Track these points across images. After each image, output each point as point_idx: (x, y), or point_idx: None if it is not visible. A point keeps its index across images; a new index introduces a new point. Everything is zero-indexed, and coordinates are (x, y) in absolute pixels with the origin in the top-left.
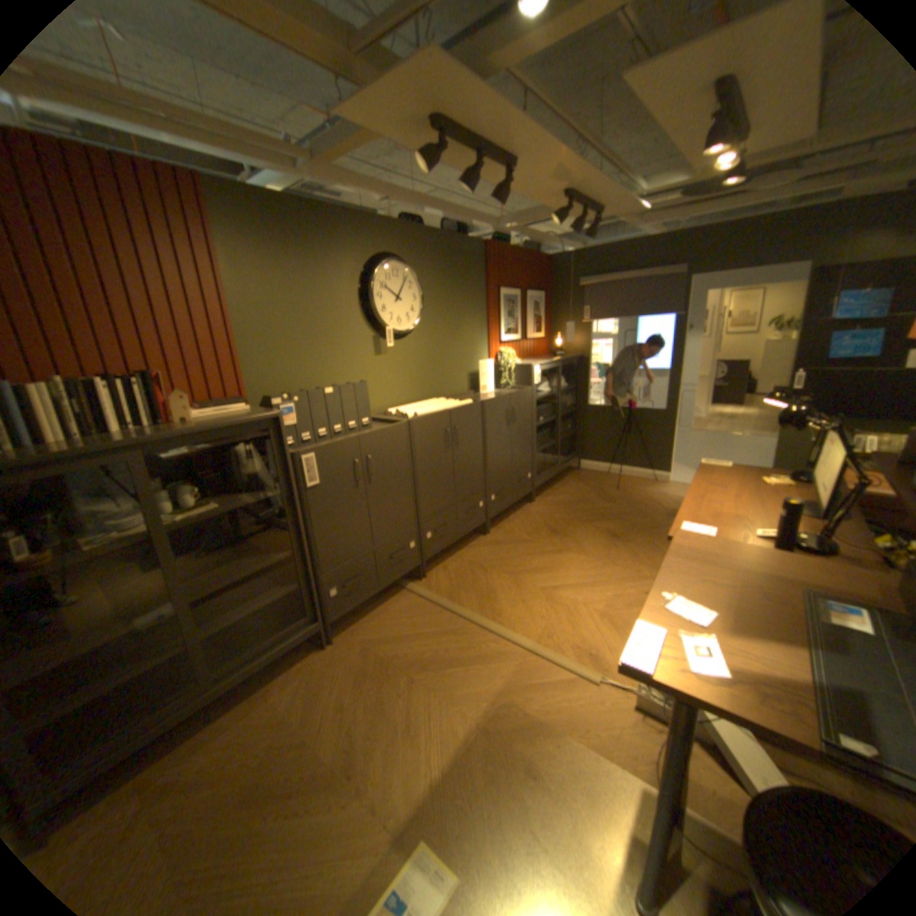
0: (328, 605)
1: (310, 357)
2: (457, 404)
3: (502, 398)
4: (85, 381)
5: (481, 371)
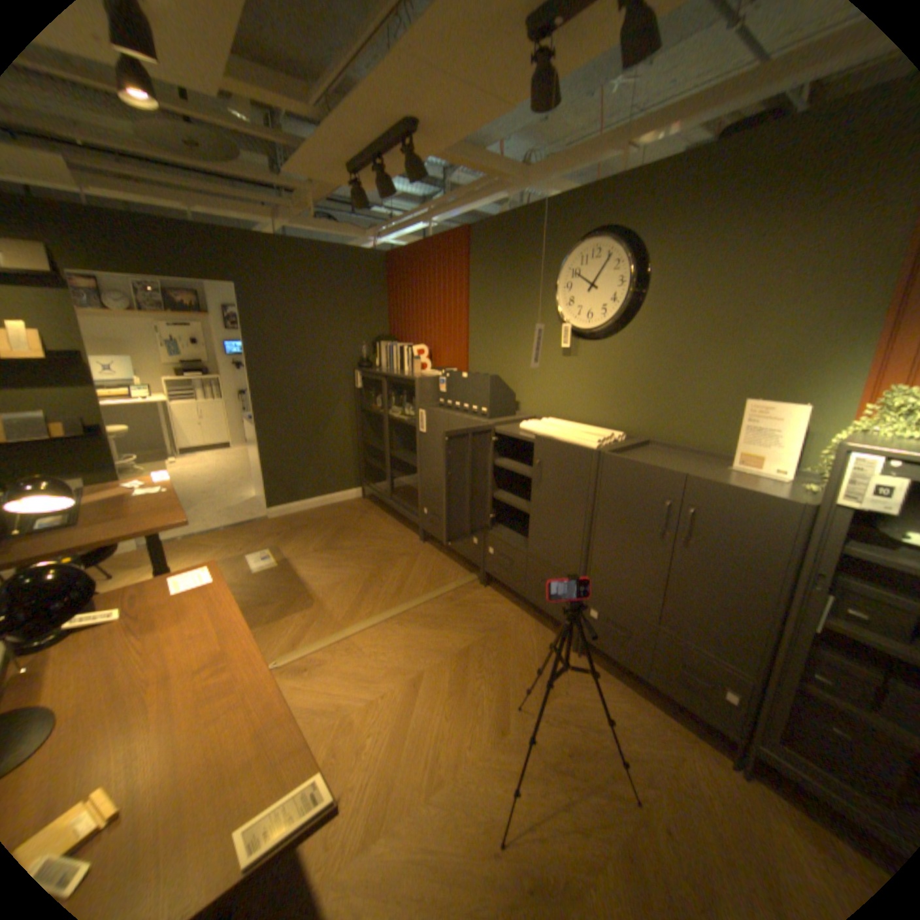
0: (423, 516)
1: (506, 349)
2: (573, 438)
3: (656, 470)
4: (404, 348)
5: (750, 420)
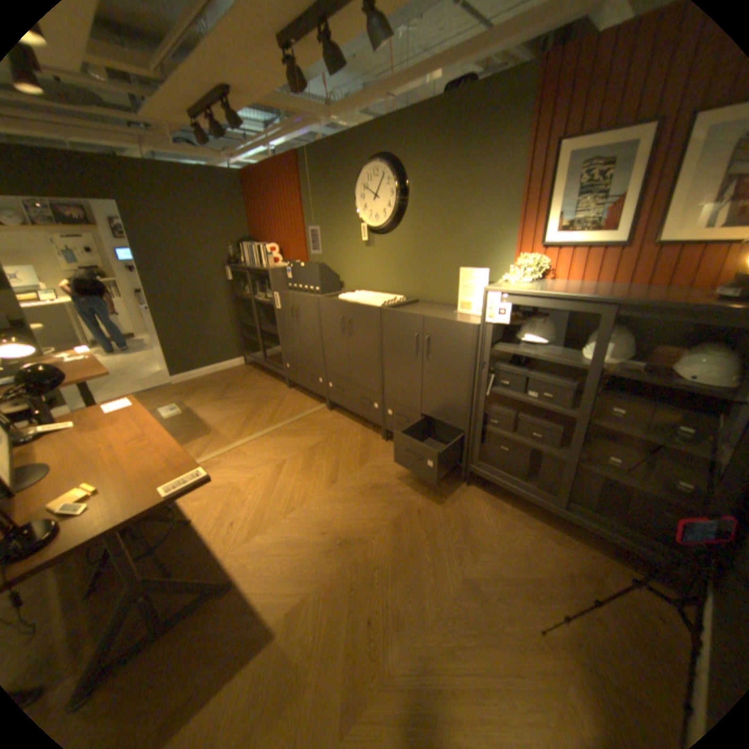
0: (287, 369)
1: (331, 244)
2: (368, 301)
3: (409, 316)
4: (260, 246)
5: (462, 281)
